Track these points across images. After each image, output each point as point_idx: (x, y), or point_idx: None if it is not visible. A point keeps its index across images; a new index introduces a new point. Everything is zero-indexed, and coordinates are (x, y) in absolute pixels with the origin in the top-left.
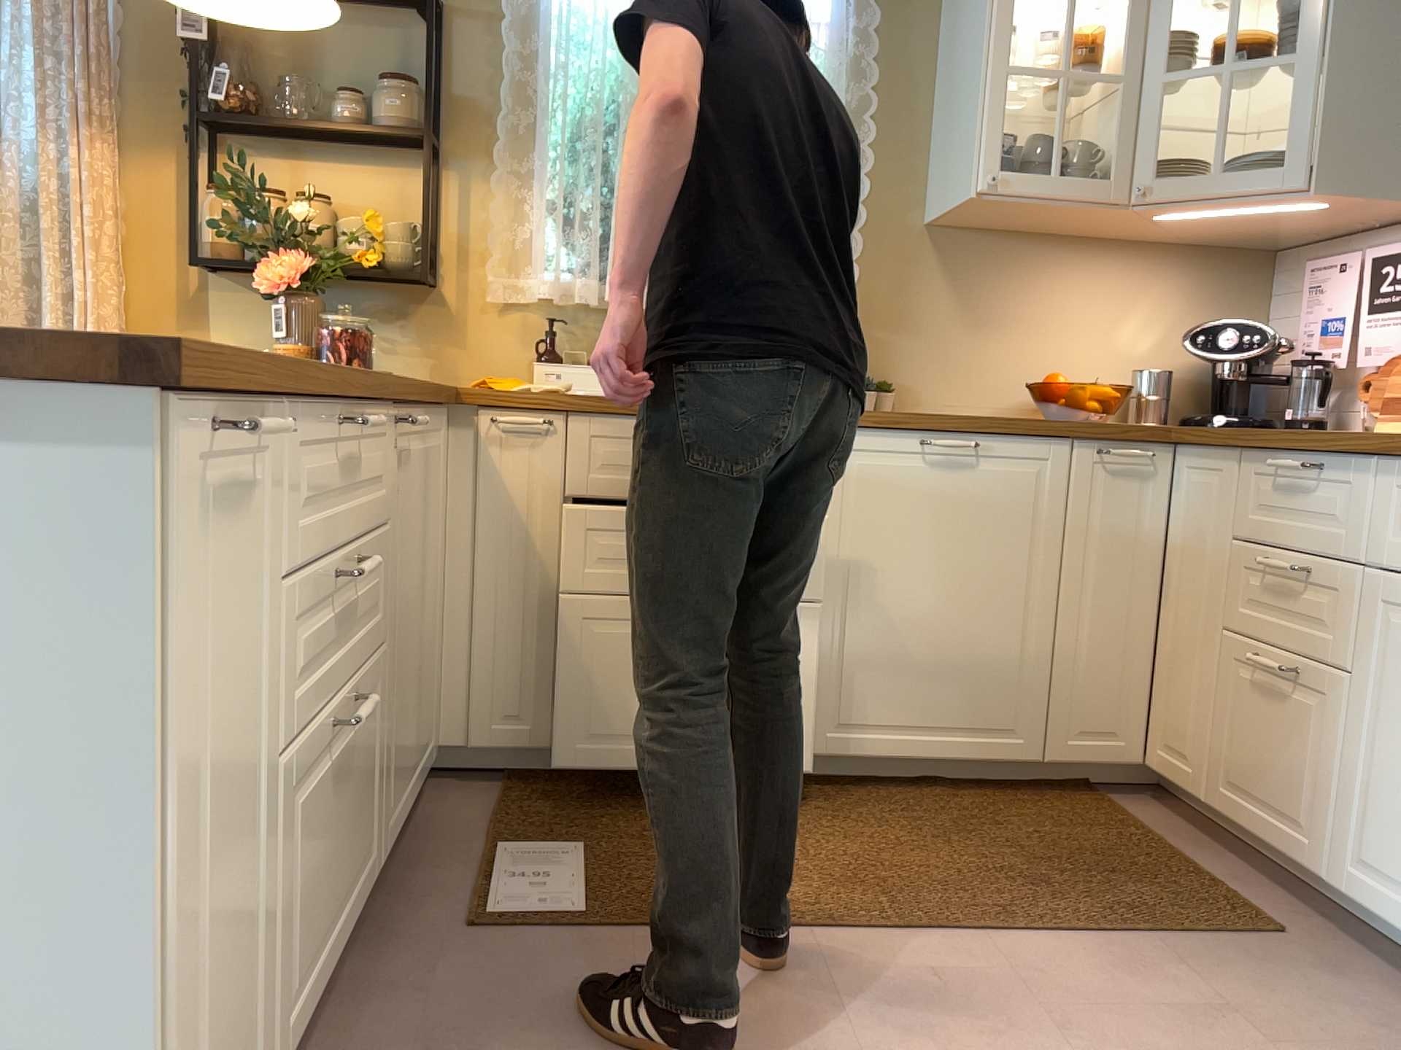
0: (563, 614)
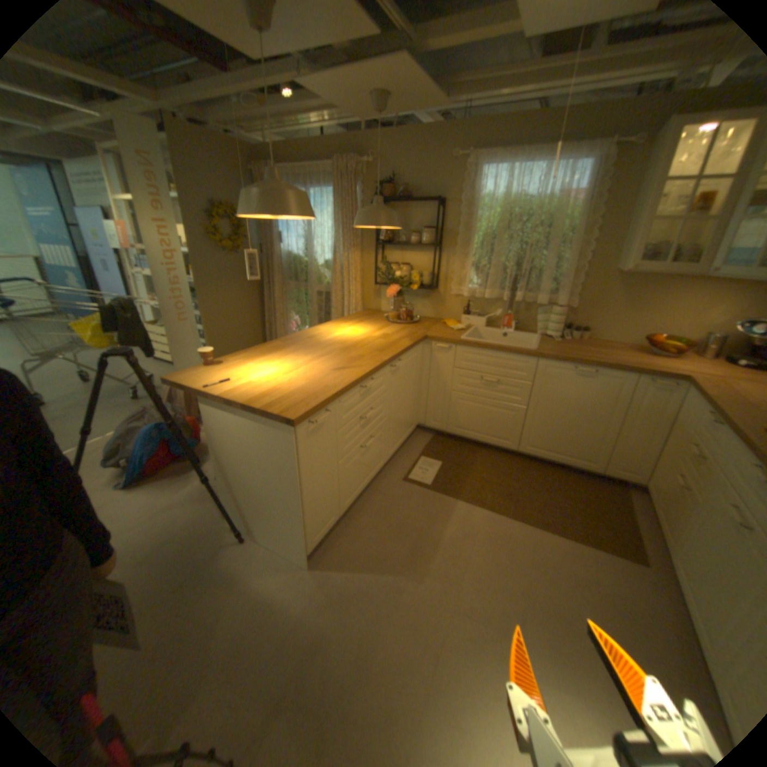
0: (450, 398)
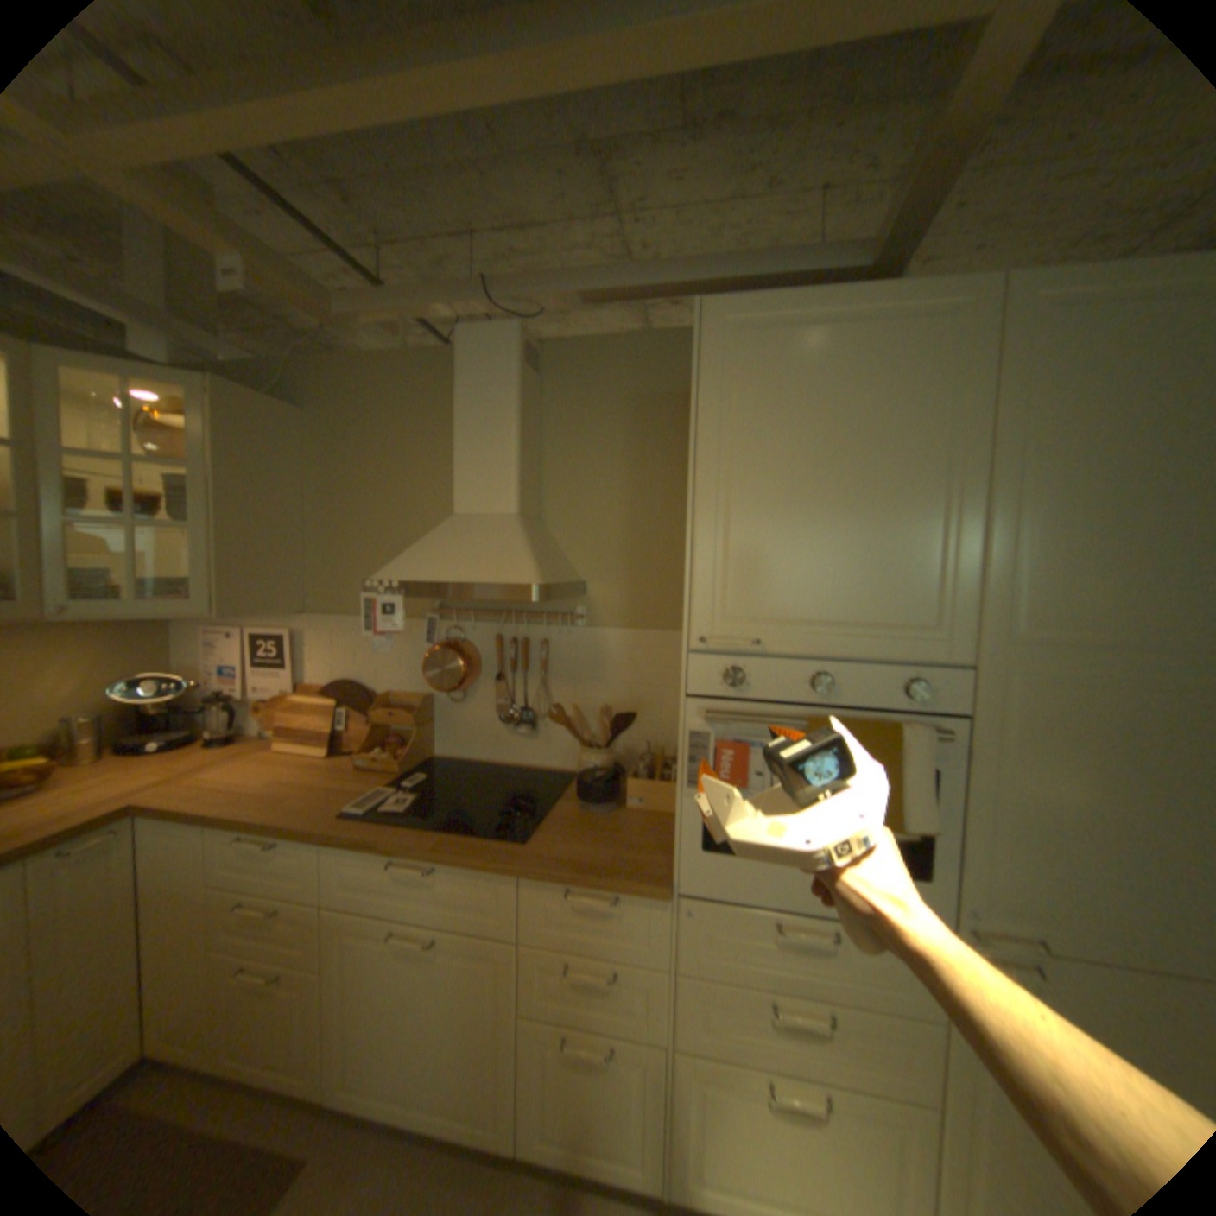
0: None
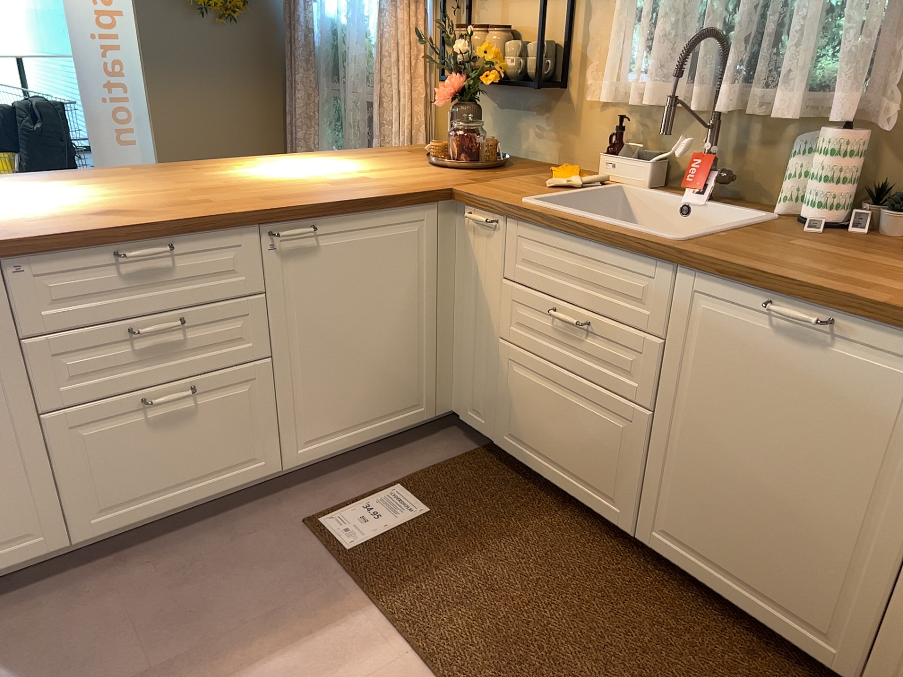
0: (500, 357)
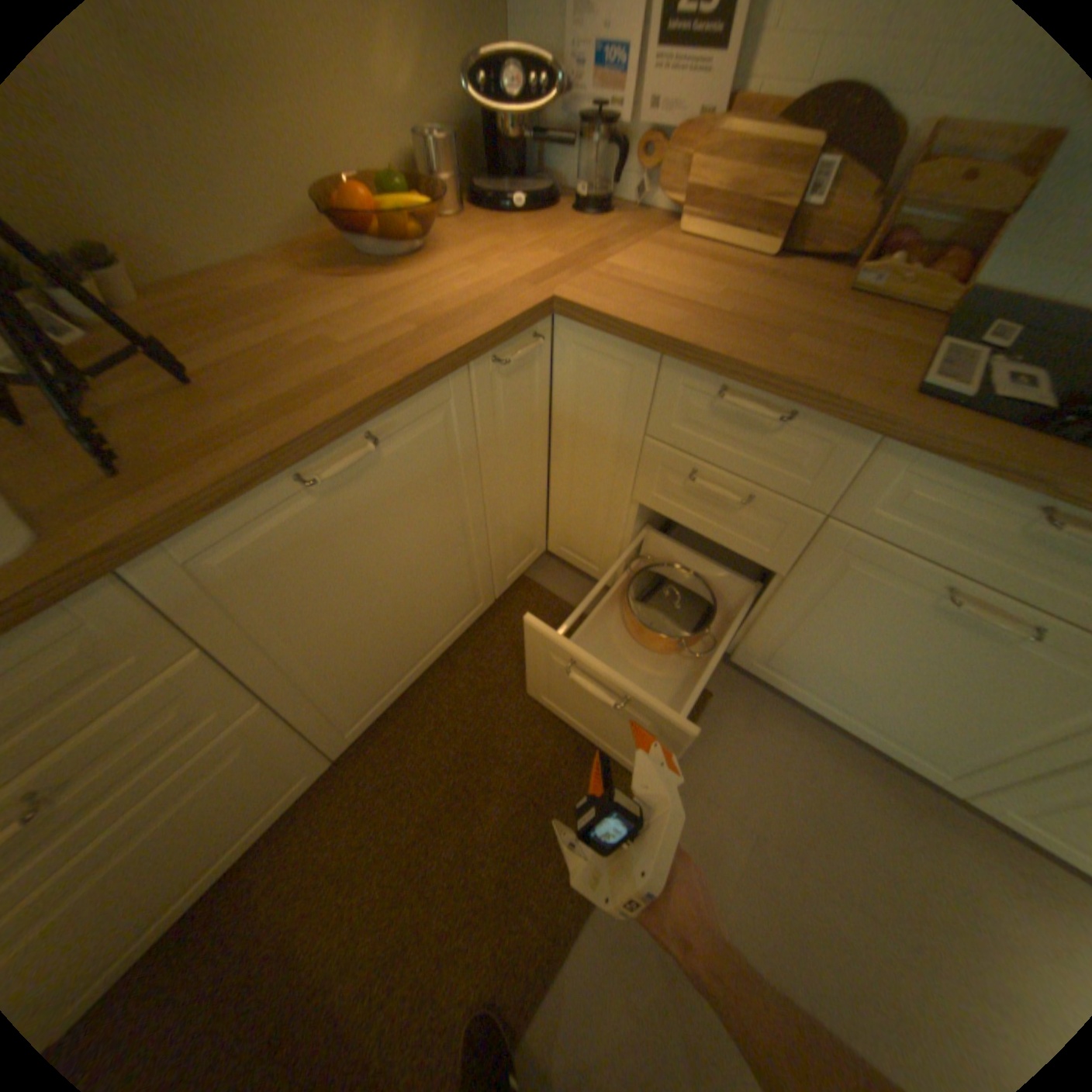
0: None
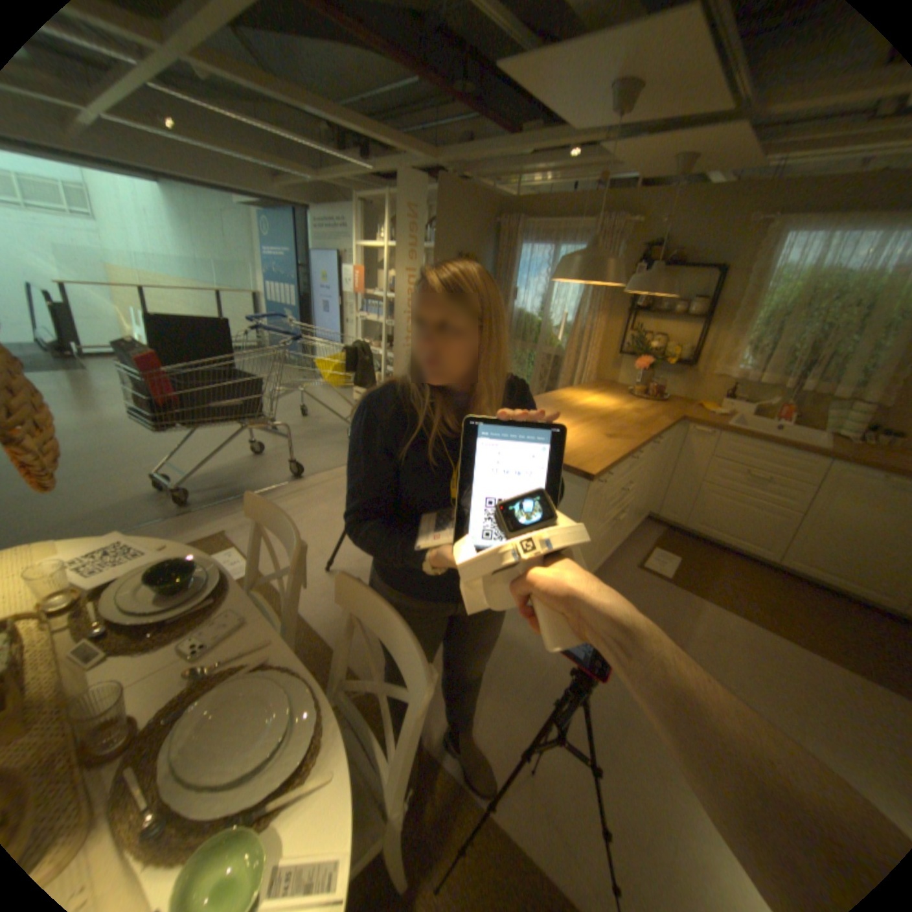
0: (700, 490)
